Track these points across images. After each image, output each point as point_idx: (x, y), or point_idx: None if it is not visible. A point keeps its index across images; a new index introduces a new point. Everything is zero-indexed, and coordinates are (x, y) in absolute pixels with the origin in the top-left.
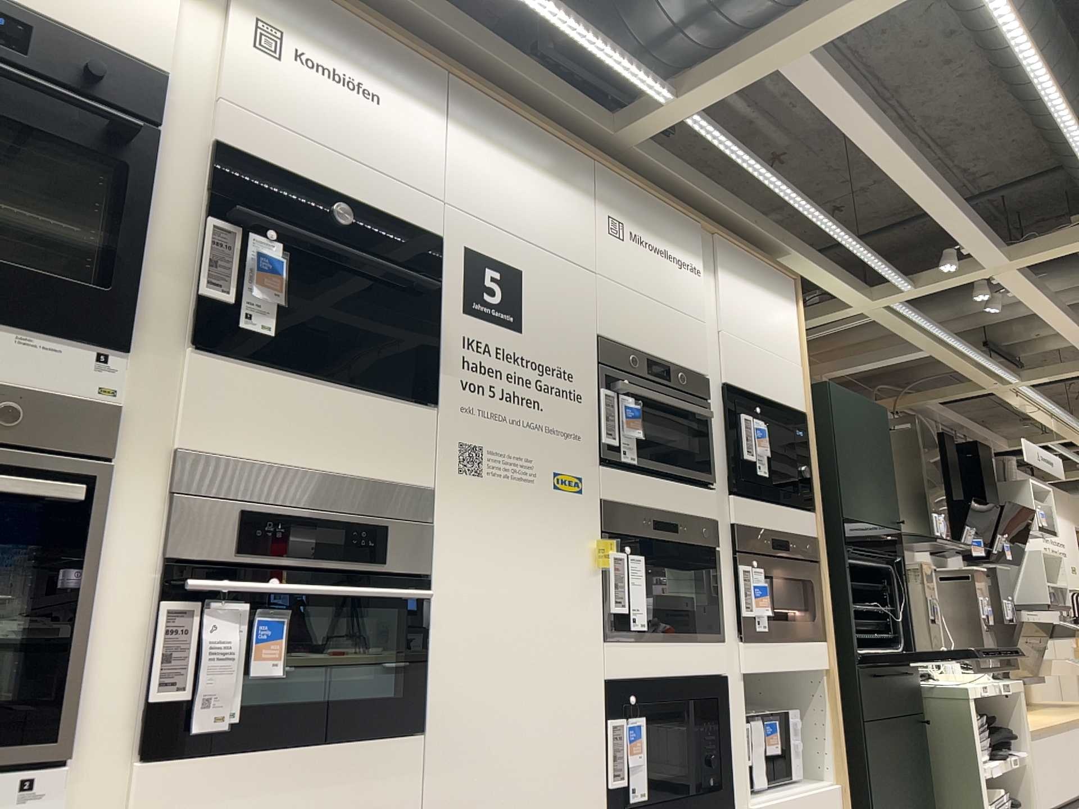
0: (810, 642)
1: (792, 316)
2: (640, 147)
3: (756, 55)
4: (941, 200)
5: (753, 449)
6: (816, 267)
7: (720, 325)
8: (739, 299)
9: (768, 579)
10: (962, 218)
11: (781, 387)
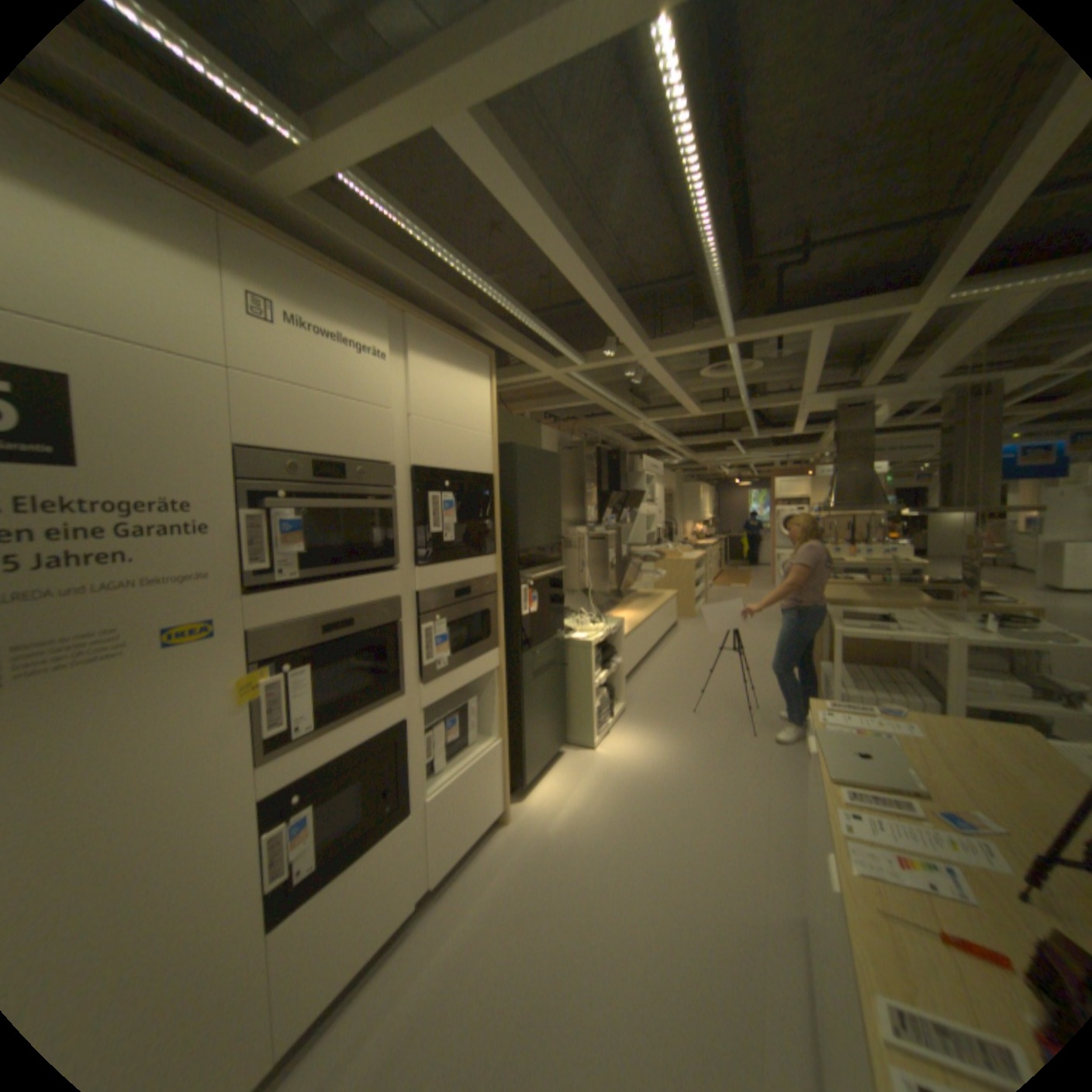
0: (485, 655)
1: (486, 392)
2: (296, 203)
3: (399, 98)
4: (608, 304)
5: (439, 523)
6: (512, 344)
7: (409, 411)
8: (432, 381)
9: (448, 627)
10: (623, 320)
11: (471, 459)
